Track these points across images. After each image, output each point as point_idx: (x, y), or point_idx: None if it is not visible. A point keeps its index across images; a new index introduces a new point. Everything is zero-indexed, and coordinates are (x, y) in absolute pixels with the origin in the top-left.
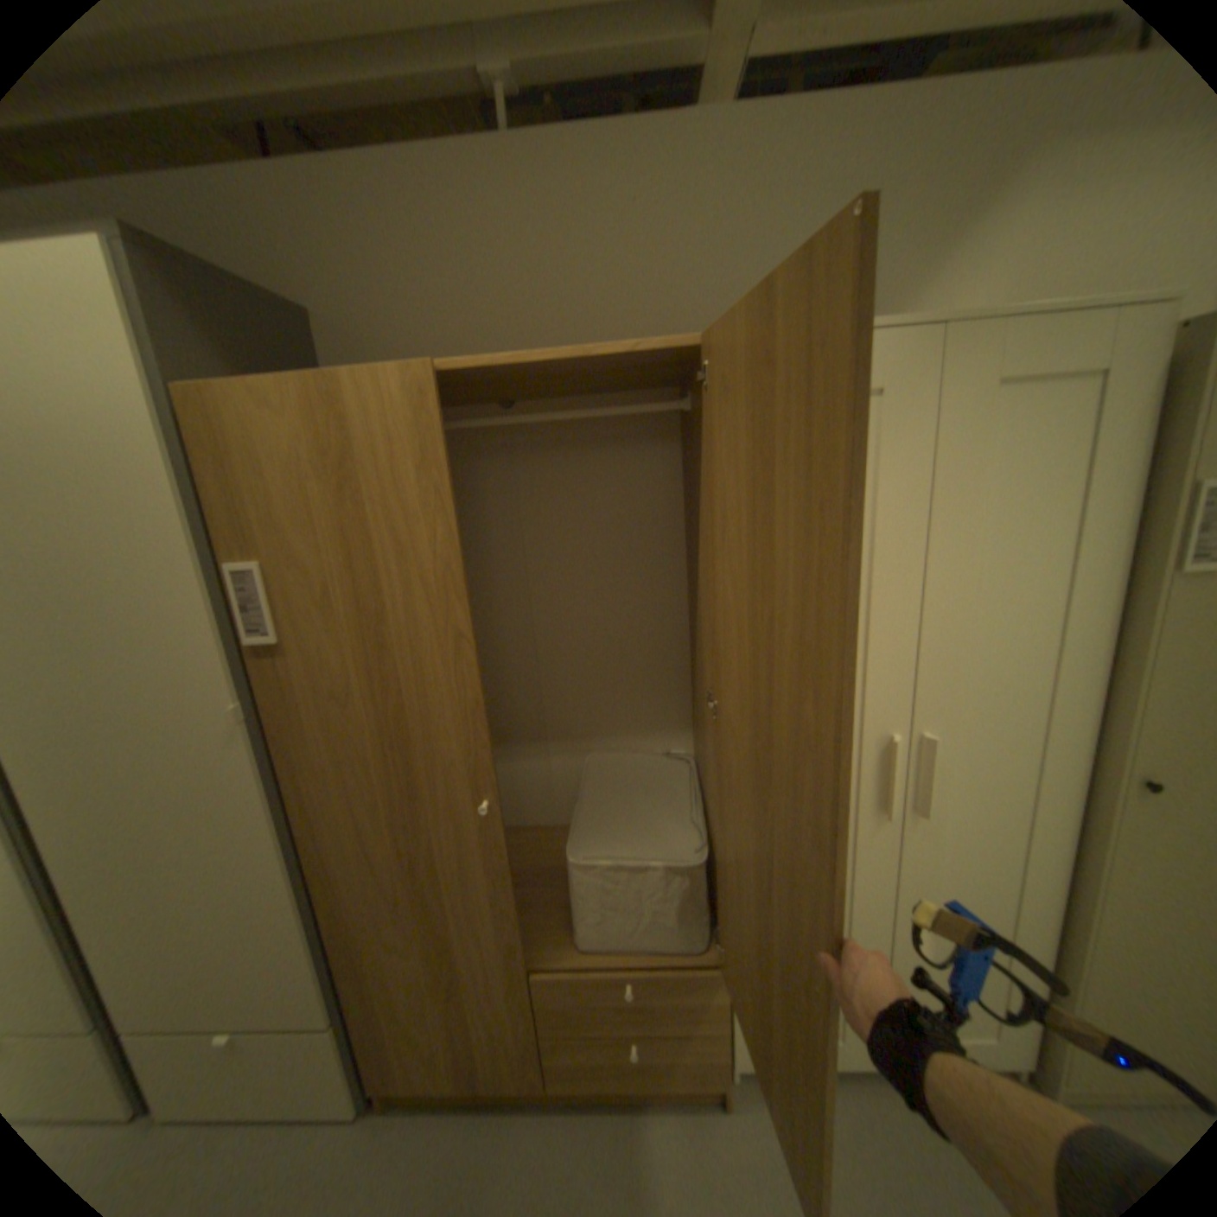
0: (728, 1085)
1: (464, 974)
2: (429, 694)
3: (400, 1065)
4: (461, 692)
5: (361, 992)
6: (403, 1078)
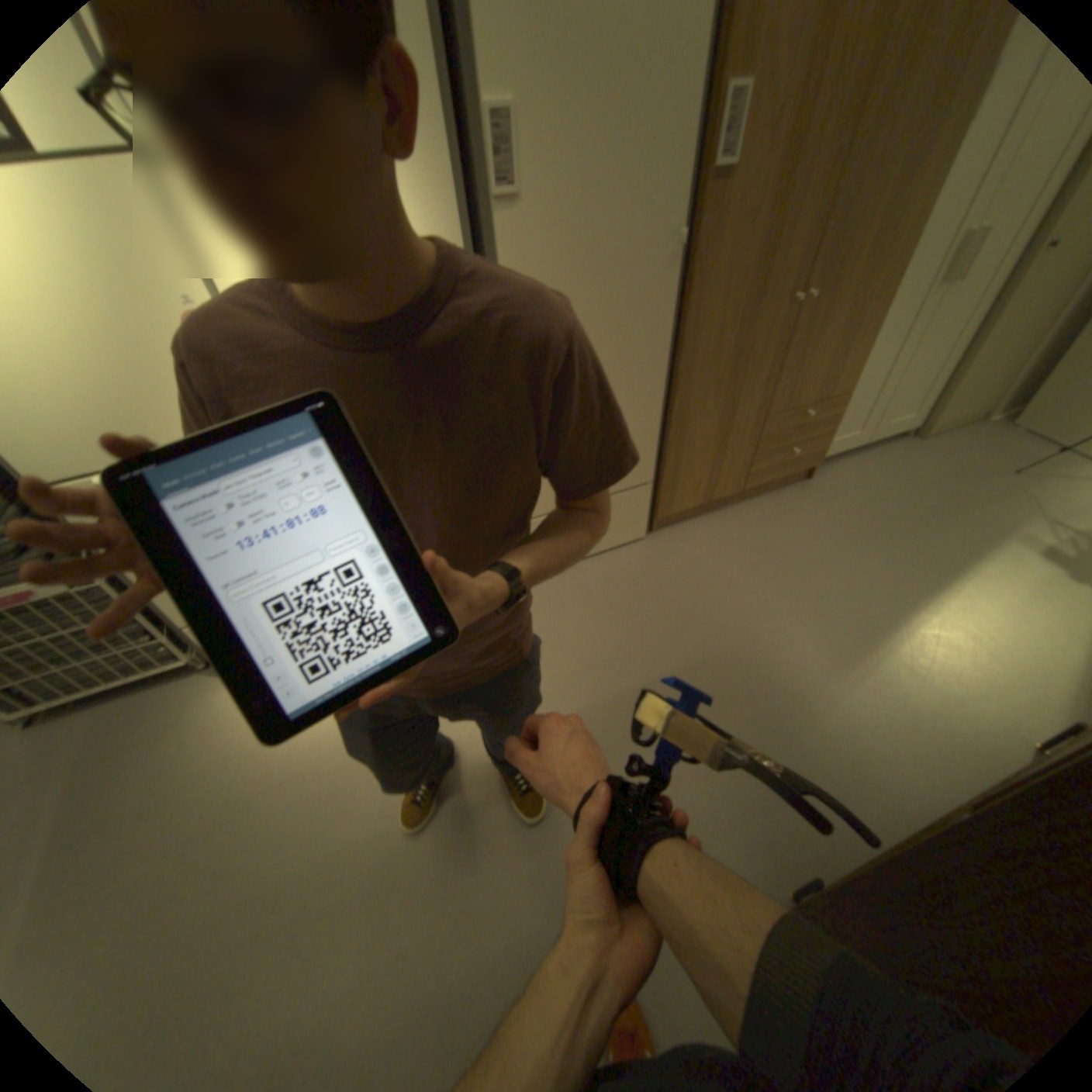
0: (821, 462)
1: (736, 425)
2: (803, 208)
3: (680, 495)
4: (820, 205)
5: (678, 452)
6: (679, 503)
